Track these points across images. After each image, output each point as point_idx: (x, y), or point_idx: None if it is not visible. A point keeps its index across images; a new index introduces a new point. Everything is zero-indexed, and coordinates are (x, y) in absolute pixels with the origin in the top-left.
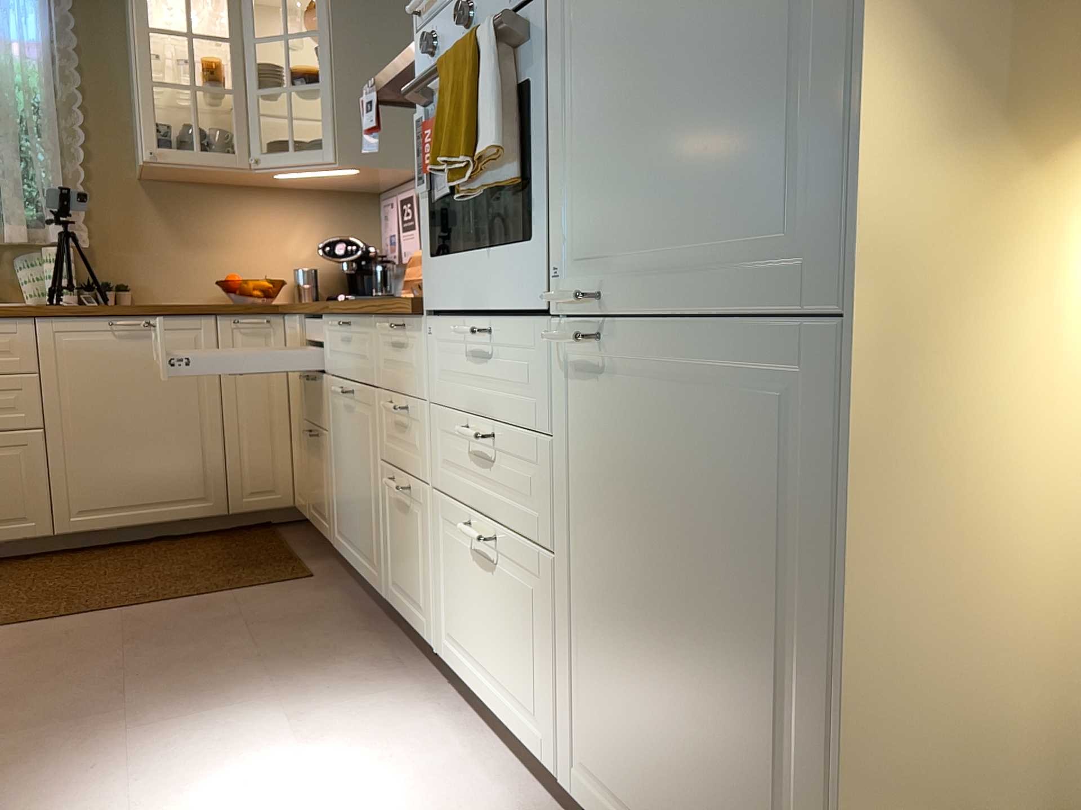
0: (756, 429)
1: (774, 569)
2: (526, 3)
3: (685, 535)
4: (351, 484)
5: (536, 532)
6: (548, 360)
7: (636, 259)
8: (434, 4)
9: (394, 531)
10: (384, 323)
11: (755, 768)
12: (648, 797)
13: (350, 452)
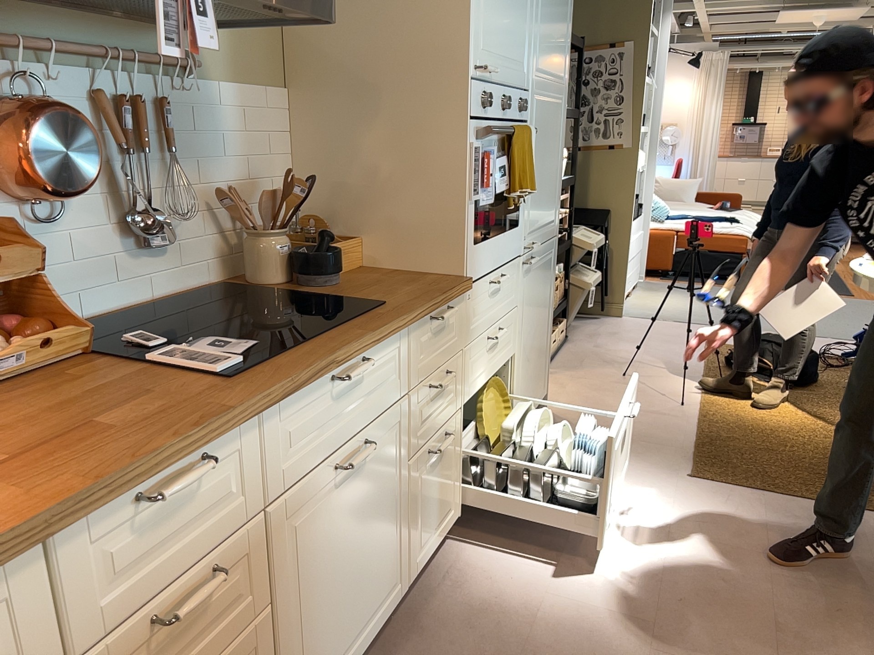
0: (549, 265)
1: (548, 296)
2: (521, 121)
3: (539, 303)
4: (351, 568)
5: (510, 351)
6: (518, 275)
7: (537, 228)
8: (484, 73)
9: (423, 500)
10: (443, 314)
11: (543, 347)
12: (529, 393)
13: (350, 531)
